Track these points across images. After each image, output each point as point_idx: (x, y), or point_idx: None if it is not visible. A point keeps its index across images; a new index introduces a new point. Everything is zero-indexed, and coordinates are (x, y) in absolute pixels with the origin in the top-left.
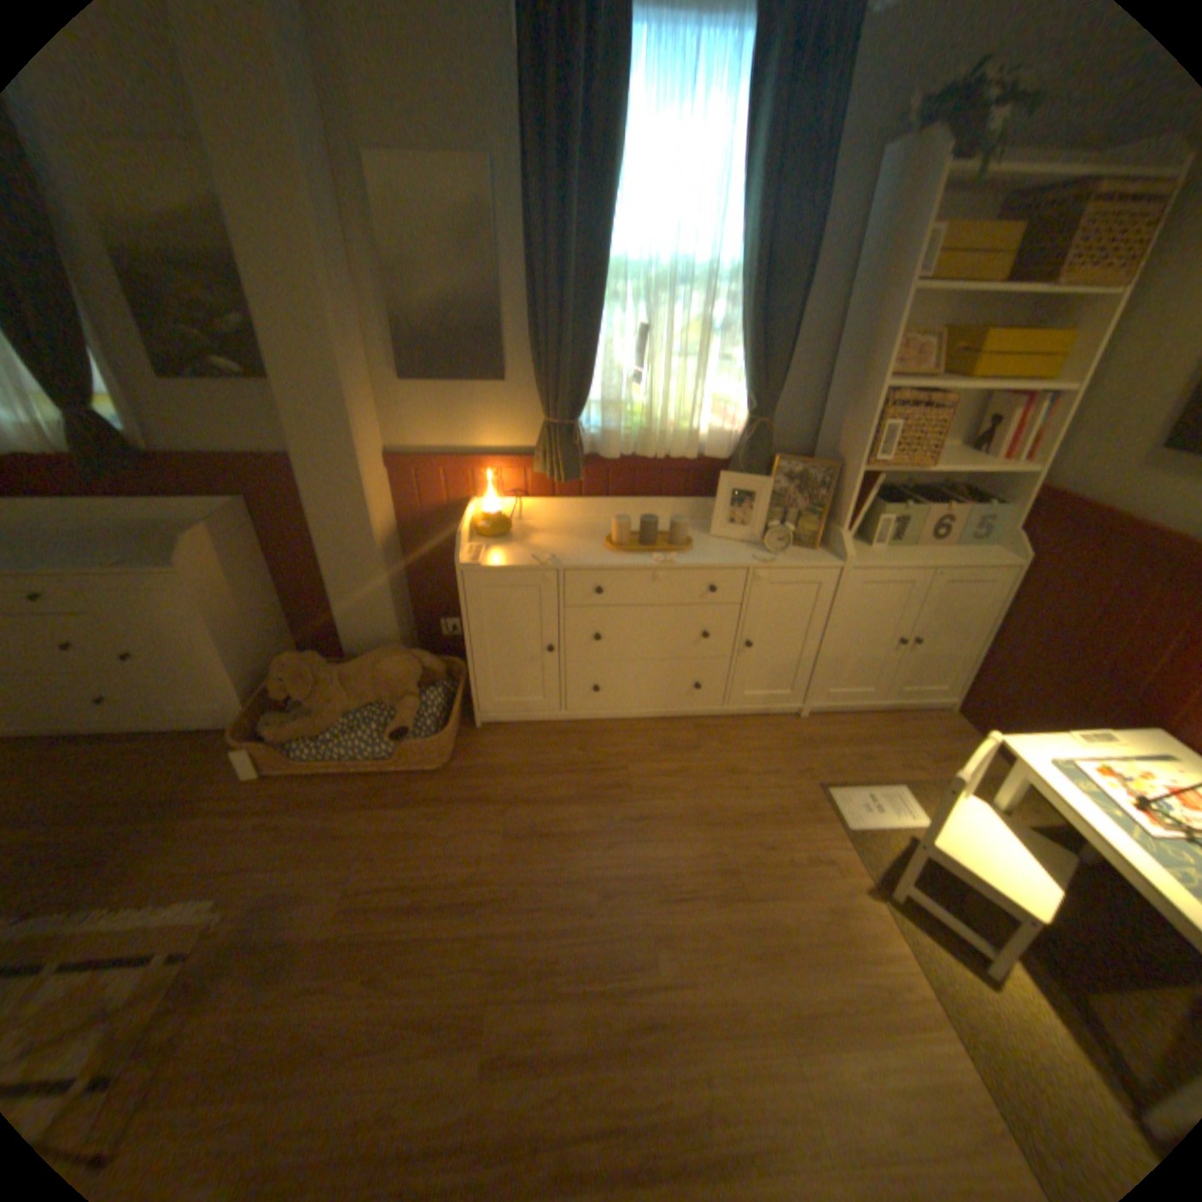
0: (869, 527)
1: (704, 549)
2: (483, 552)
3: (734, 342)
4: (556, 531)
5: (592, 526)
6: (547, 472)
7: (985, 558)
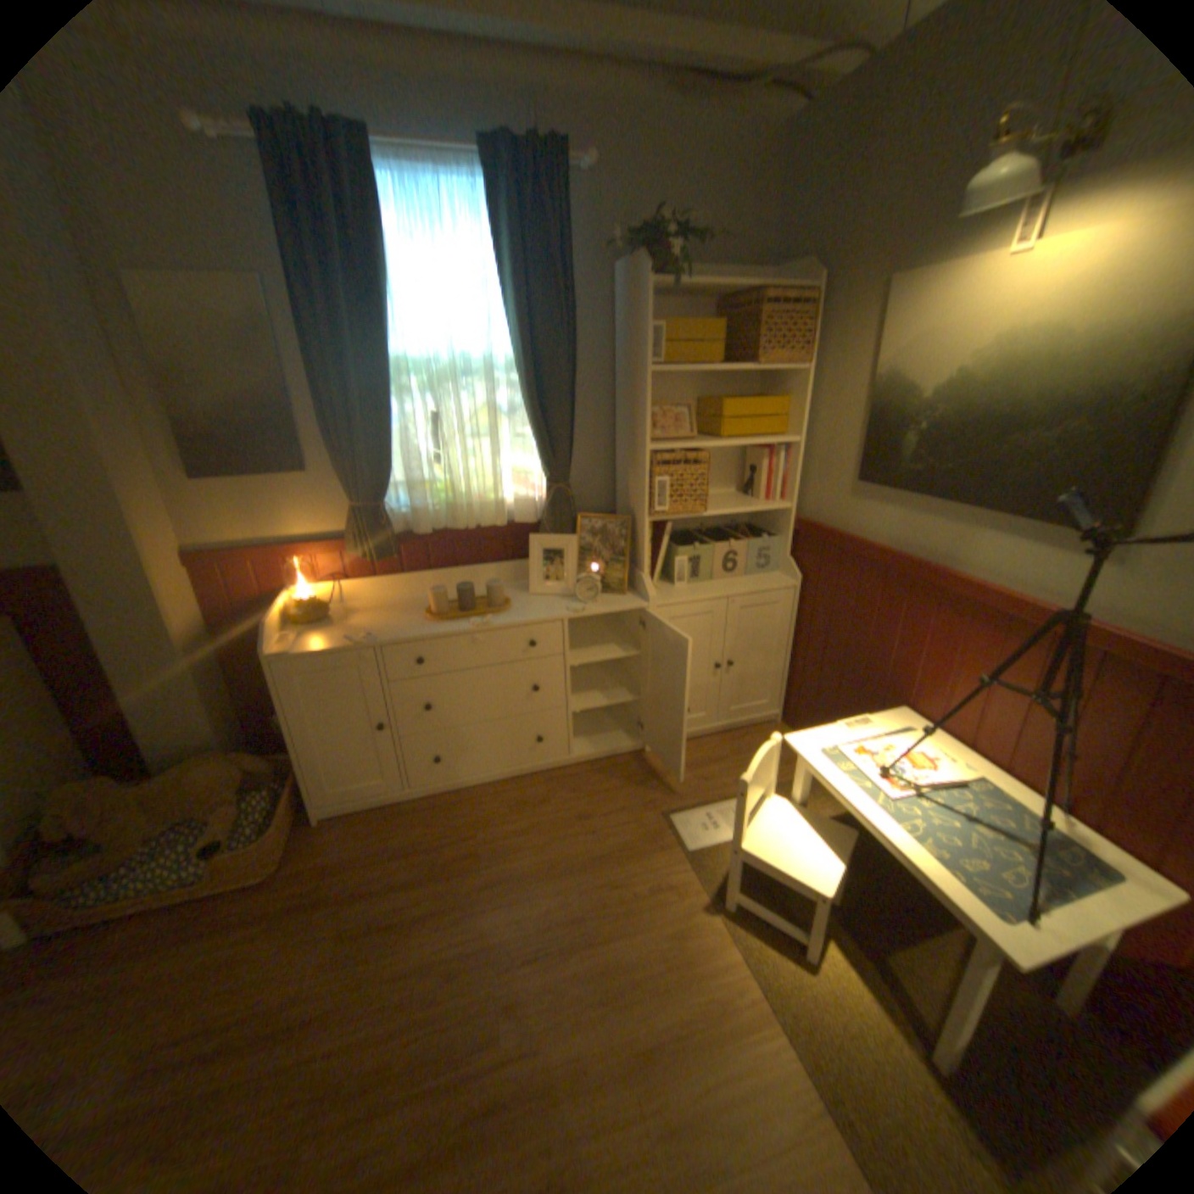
0: (670, 568)
1: (522, 606)
2: (293, 638)
3: (521, 420)
4: (378, 608)
5: (416, 598)
6: (359, 552)
7: (766, 583)
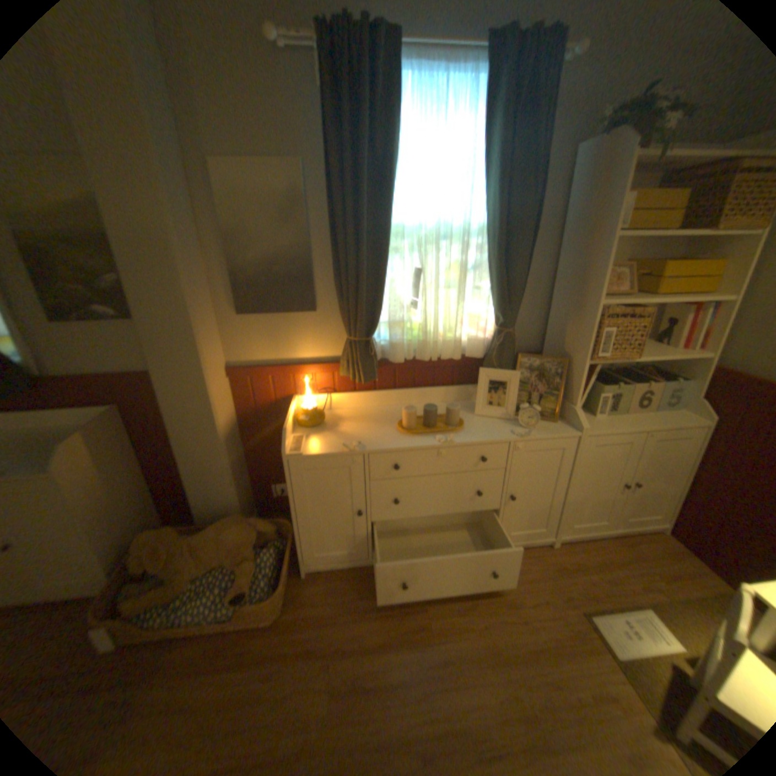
0: (591, 401)
1: (473, 426)
2: (303, 441)
3: (482, 276)
4: (359, 418)
5: (385, 411)
6: (351, 376)
7: (682, 421)
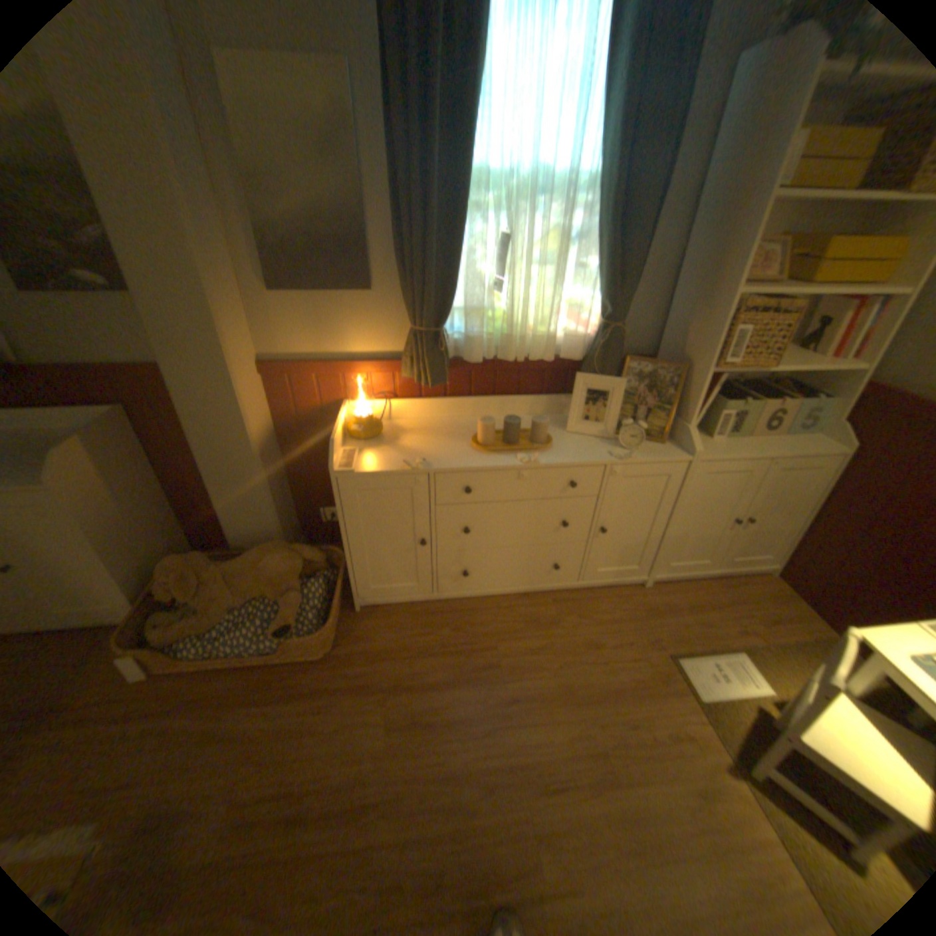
0: (709, 419)
1: (563, 445)
2: (356, 455)
3: (589, 249)
4: (424, 430)
5: (457, 423)
6: (415, 376)
7: (815, 447)
